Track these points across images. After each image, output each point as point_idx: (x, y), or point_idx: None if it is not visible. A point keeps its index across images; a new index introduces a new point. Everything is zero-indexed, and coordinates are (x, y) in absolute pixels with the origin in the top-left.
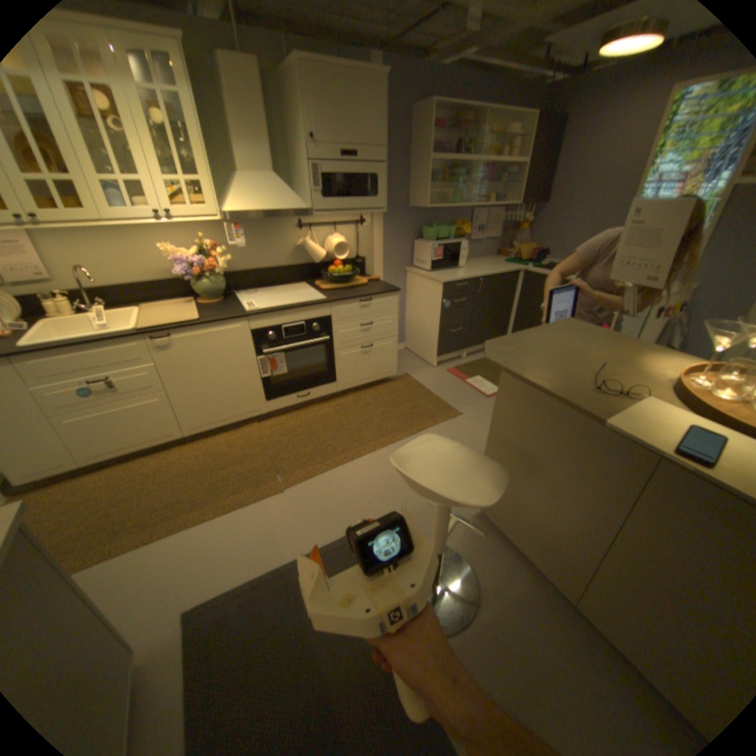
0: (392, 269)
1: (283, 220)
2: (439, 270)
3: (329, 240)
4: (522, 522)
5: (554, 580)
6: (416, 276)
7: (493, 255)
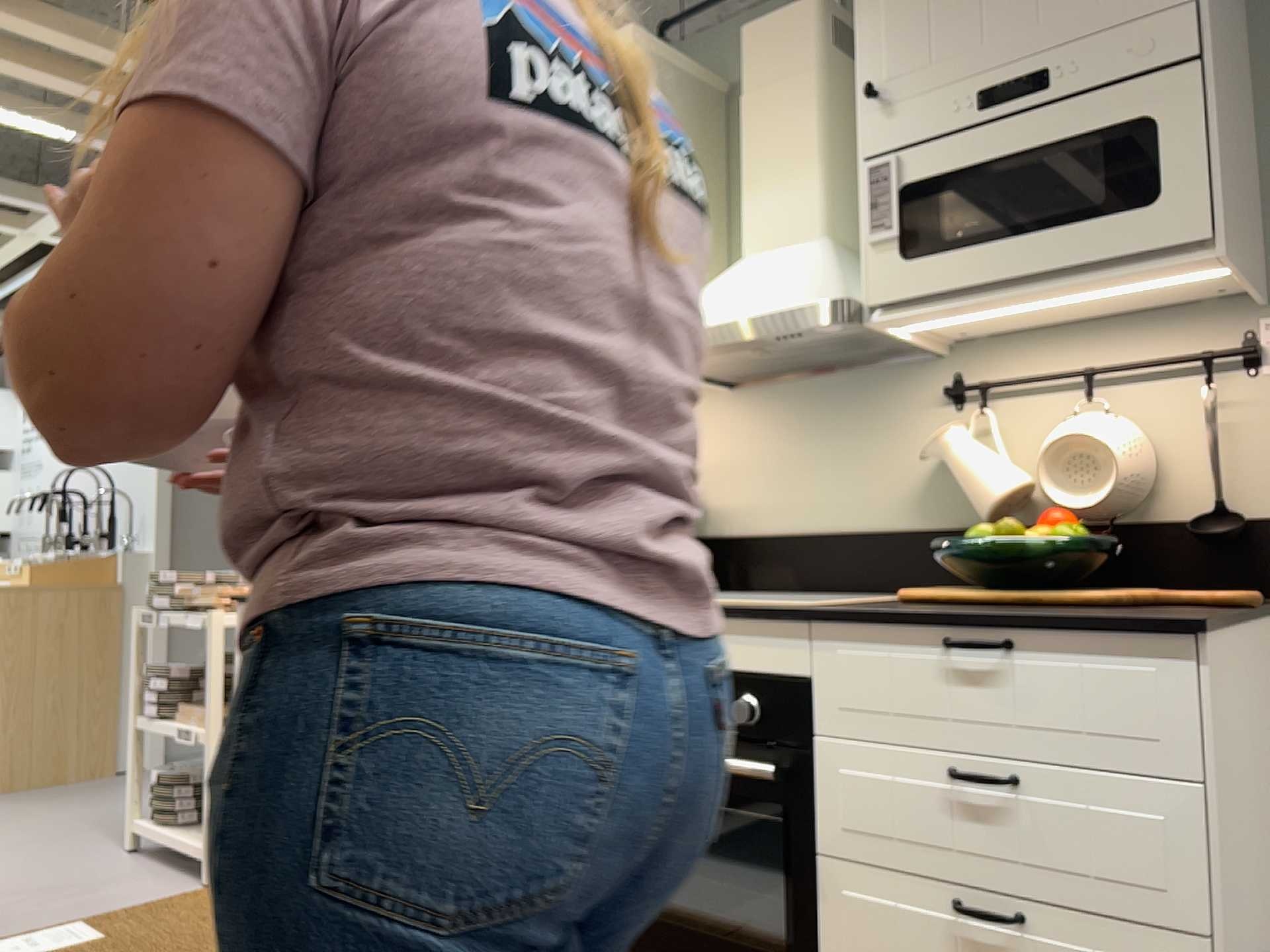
0: None
1: (902, 380)
2: None
3: (1050, 436)
4: None
5: None
6: None
7: None
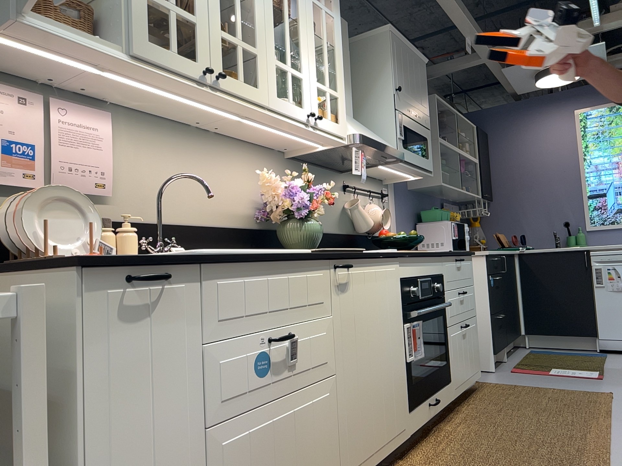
0: None
1: (335, 178)
2: None
3: (371, 208)
4: None
5: None
6: None
7: None
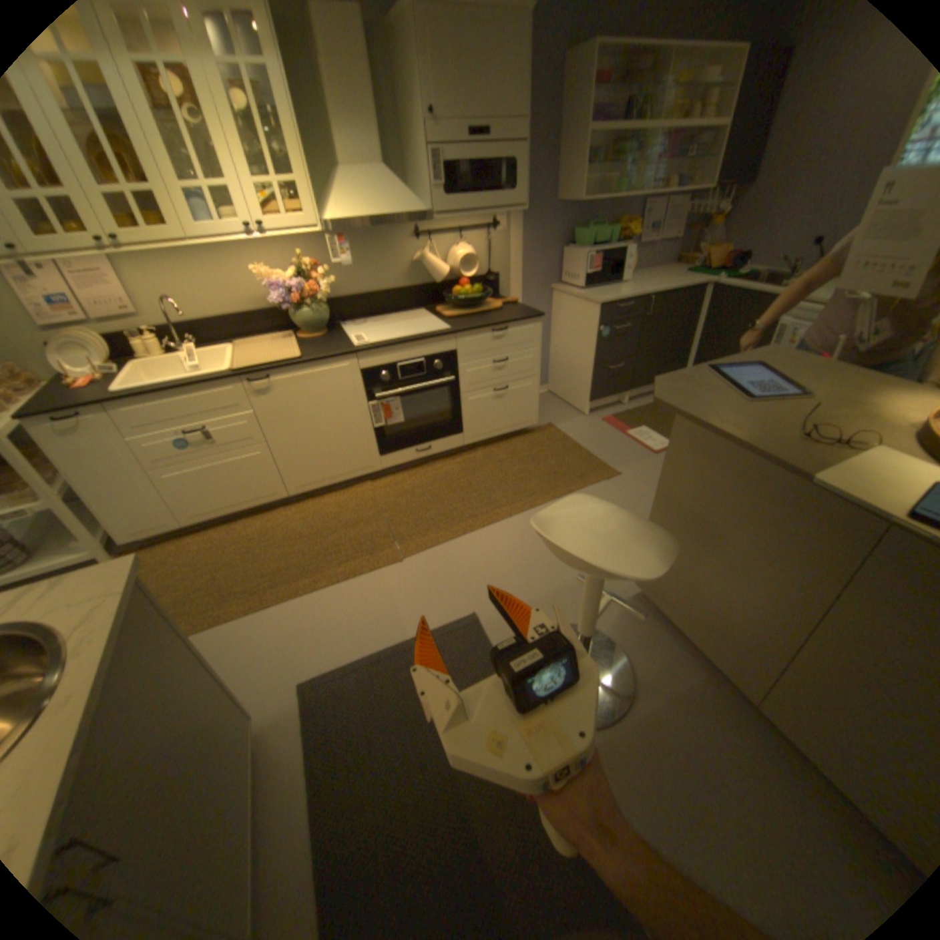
0: (533, 288)
1: (396, 228)
2: (595, 286)
3: (453, 253)
4: (694, 605)
5: (732, 675)
6: (565, 296)
7: (671, 263)
